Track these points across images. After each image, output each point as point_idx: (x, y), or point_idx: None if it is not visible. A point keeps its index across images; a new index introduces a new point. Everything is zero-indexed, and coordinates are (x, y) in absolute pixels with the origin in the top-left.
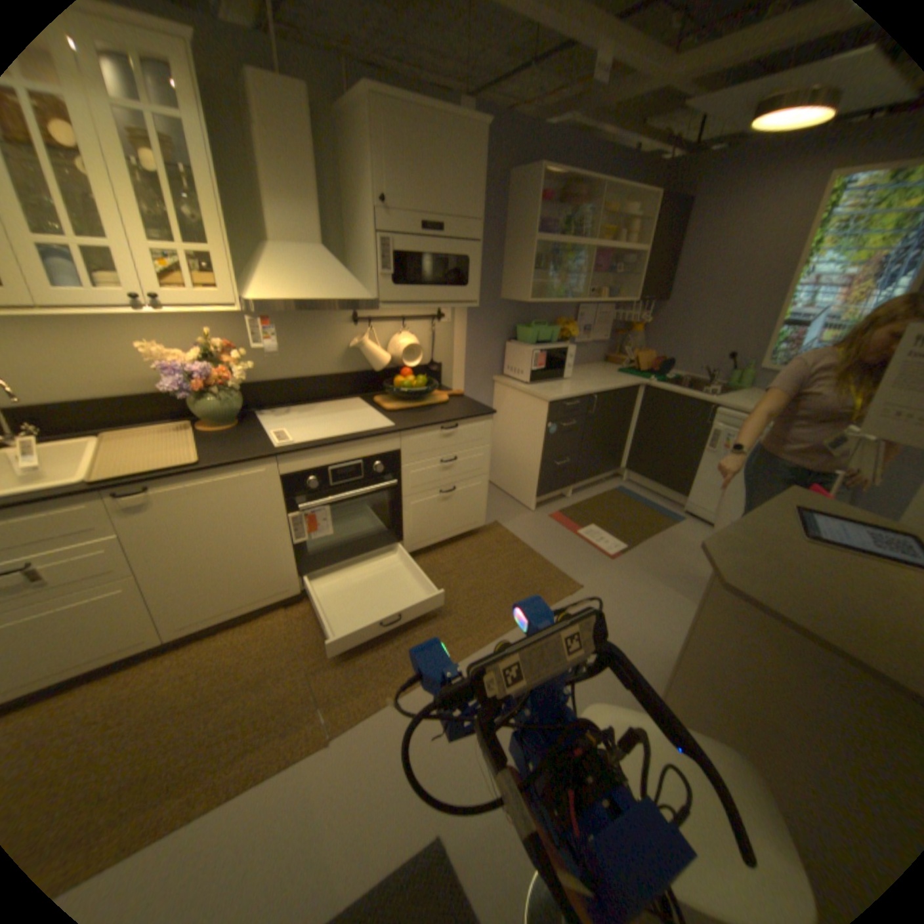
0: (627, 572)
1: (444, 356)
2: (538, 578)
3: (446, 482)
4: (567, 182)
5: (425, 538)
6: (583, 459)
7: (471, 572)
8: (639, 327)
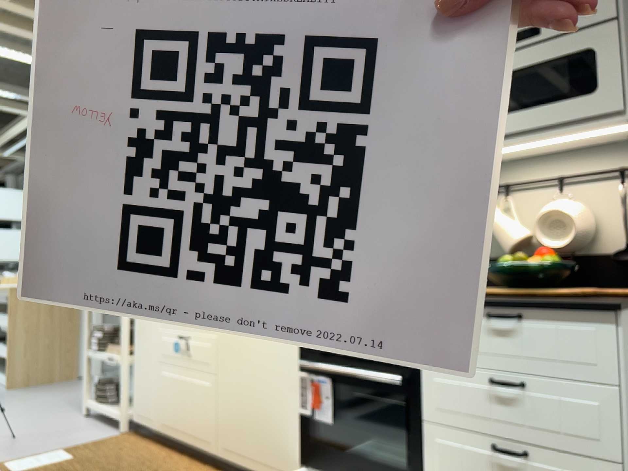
0: None
1: None
2: None
3: (505, 430)
4: None
5: None
6: None
7: None
8: None
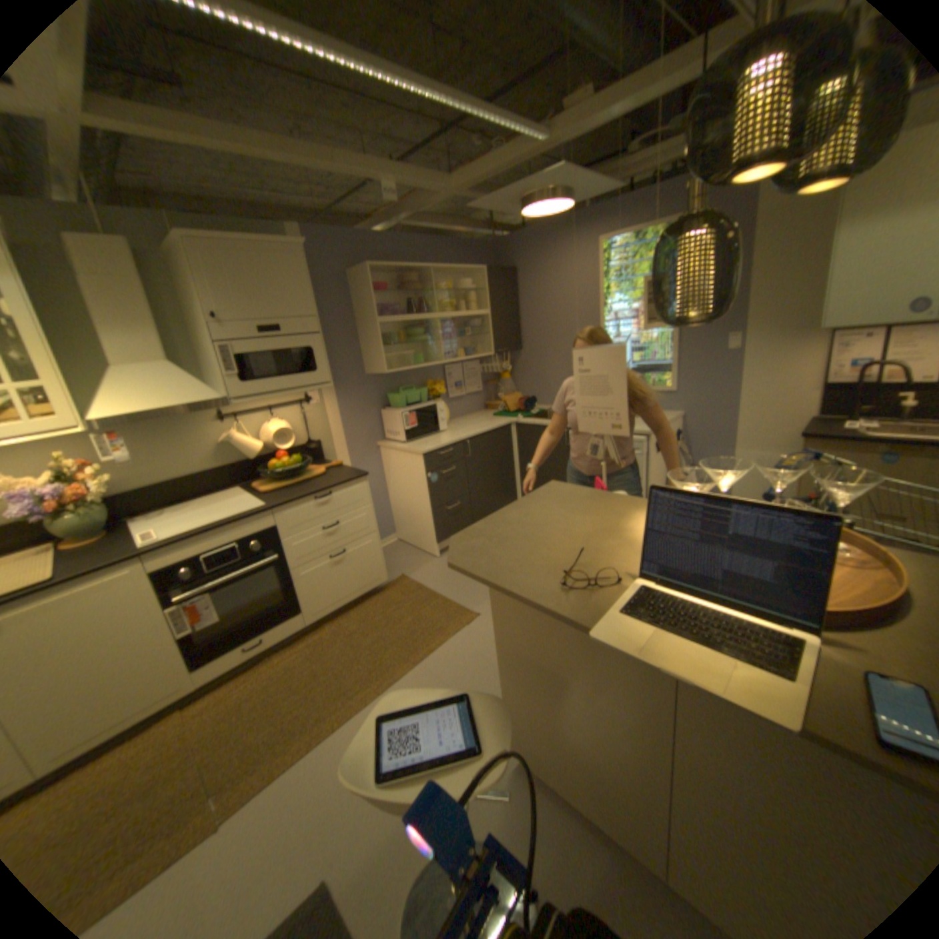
0: None
1: (320, 434)
2: (438, 618)
3: (332, 548)
4: (400, 273)
5: (324, 606)
6: (474, 500)
7: (374, 629)
8: (504, 376)
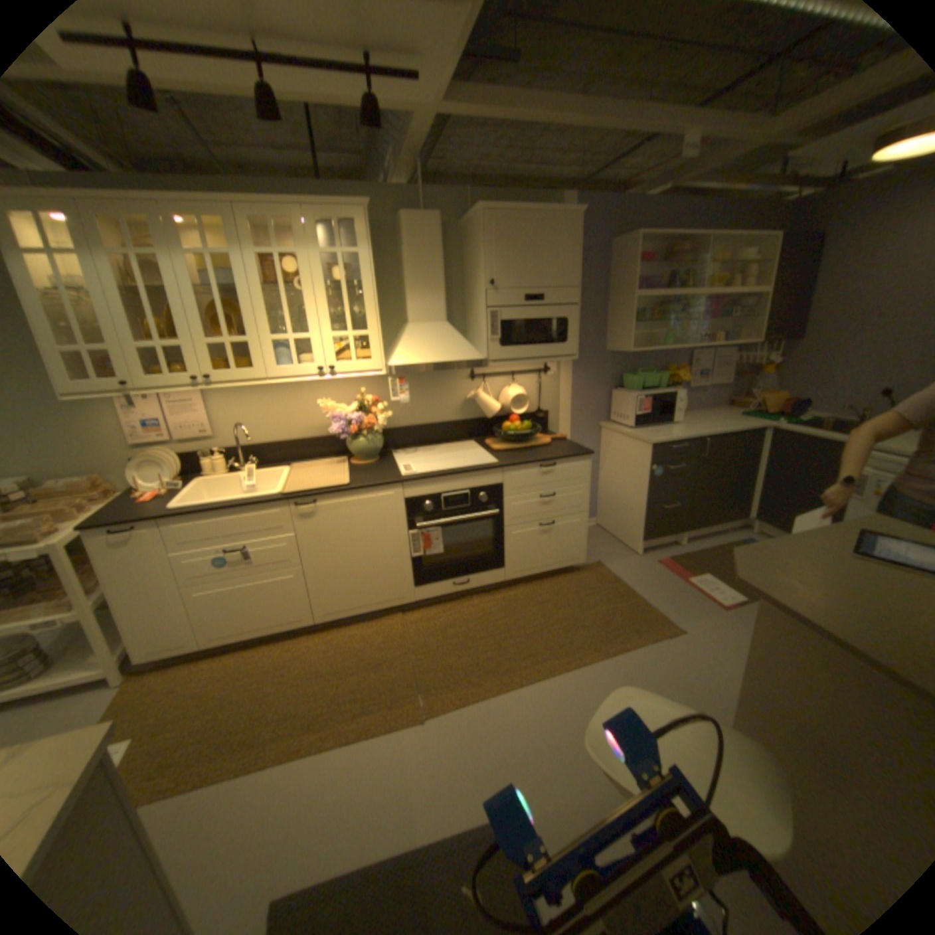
0: (744, 626)
1: (550, 404)
2: (637, 619)
3: (545, 517)
4: (671, 242)
5: (525, 568)
6: (698, 505)
7: (568, 605)
8: (769, 368)
